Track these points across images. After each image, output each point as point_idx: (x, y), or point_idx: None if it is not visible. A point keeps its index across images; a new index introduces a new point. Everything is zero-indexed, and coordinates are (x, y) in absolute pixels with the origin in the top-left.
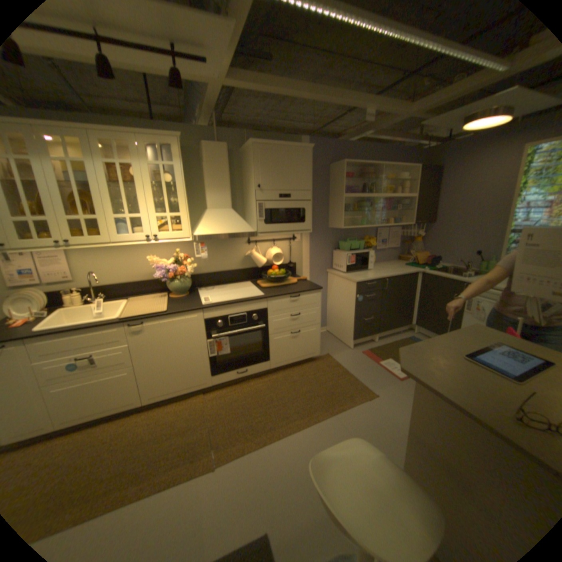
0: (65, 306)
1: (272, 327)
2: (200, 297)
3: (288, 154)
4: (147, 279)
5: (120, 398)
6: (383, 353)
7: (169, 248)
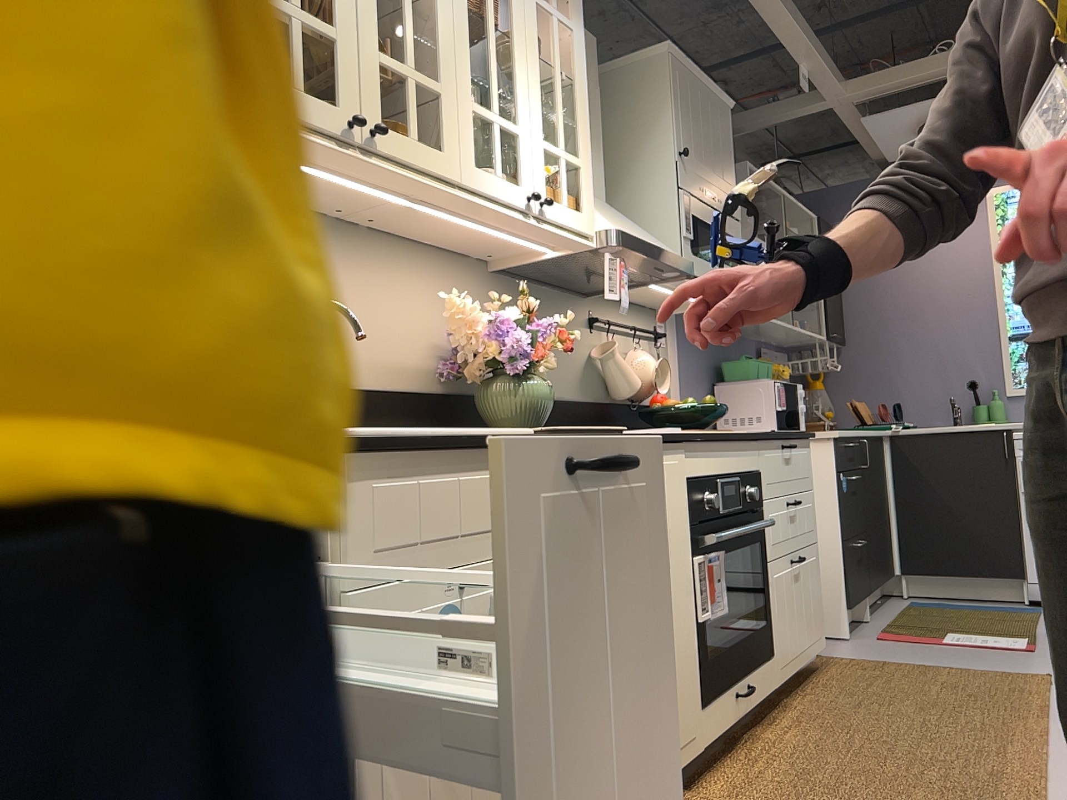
0: None
1: (771, 536)
2: None
3: (709, 105)
4: (394, 388)
5: None
6: (919, 629)
7: (449, 291)
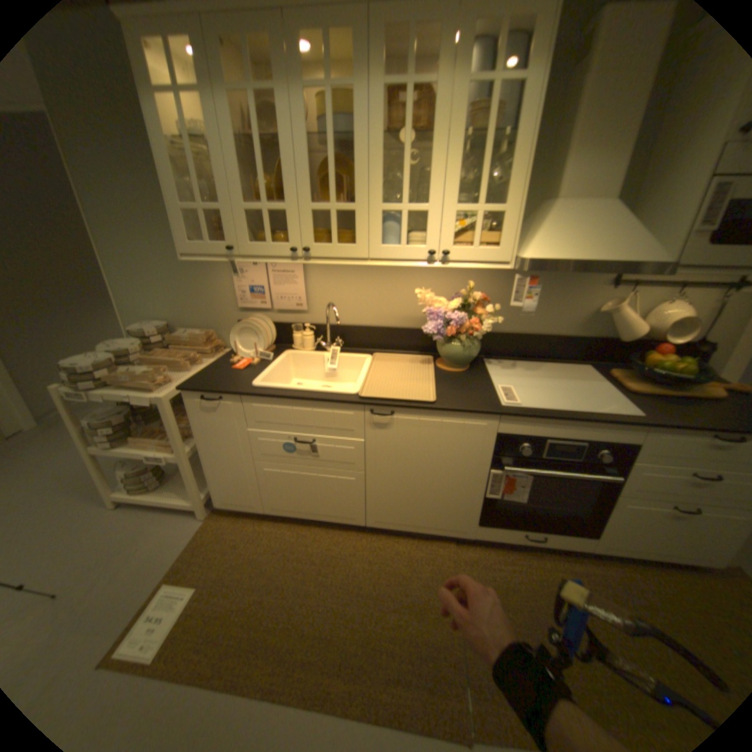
0: (294, 349)
1: (634, 486)
2: (492, 383)
3: None
4: (405, 327)
5: (340, 508)
6: None
7: (453, 277)
